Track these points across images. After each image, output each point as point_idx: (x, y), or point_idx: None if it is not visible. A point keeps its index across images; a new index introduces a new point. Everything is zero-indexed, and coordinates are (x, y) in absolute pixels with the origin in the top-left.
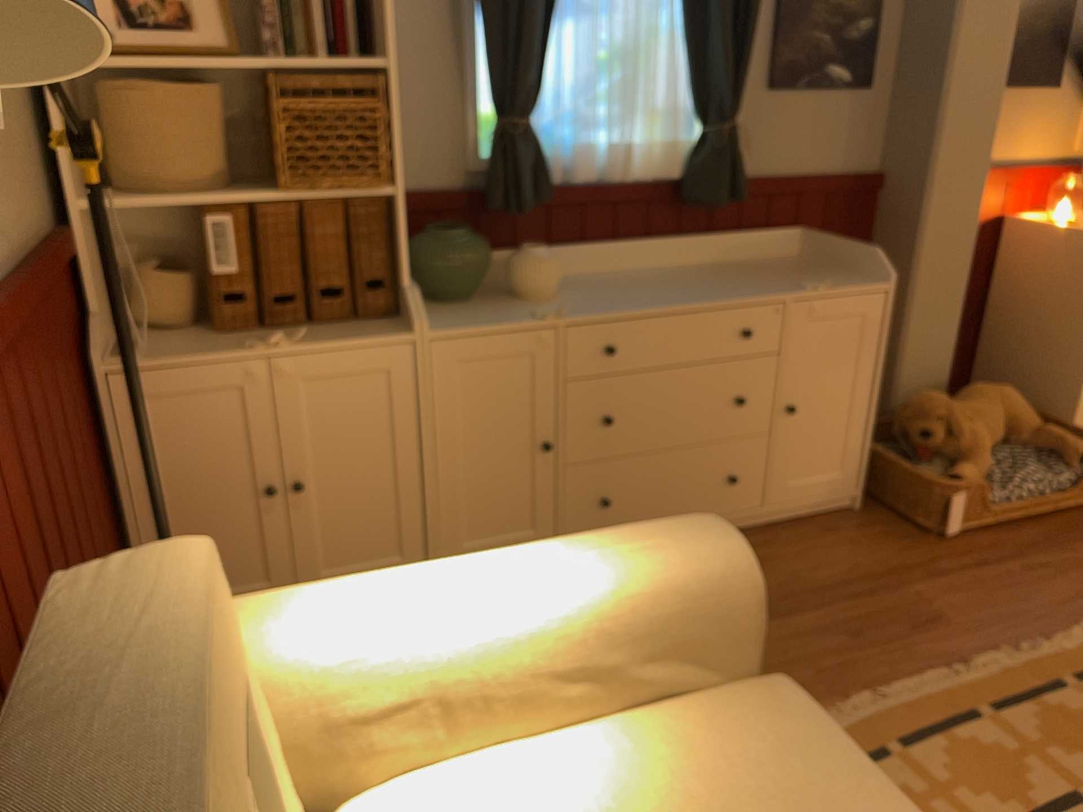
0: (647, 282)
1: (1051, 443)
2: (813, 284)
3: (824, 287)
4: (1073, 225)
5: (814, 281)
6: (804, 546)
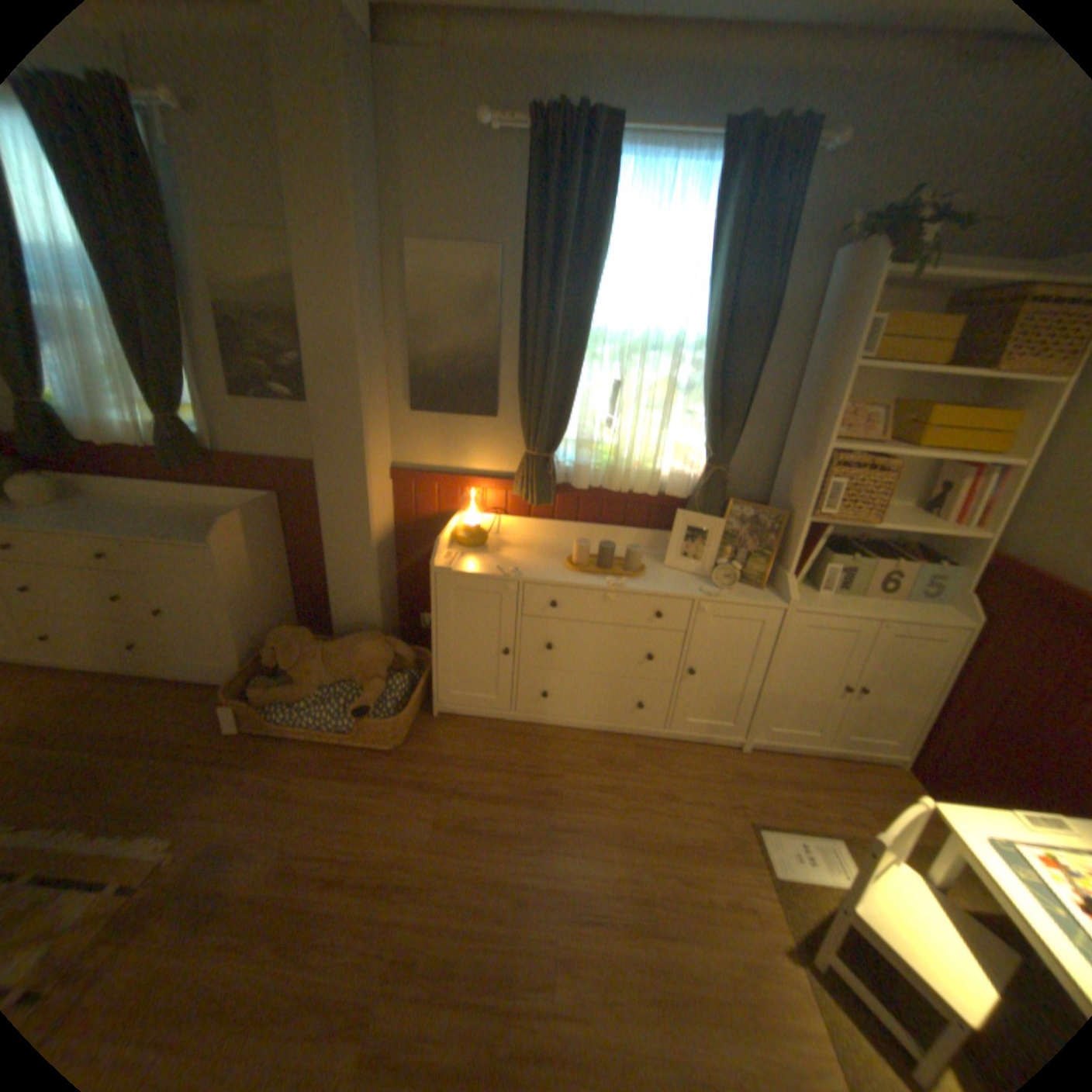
0: (116, 511)
1: (364, 694)
2: (156, 535)
3: (152, 538)
4: (469, 531)
5: (176, 532)
6: (161, 706)
